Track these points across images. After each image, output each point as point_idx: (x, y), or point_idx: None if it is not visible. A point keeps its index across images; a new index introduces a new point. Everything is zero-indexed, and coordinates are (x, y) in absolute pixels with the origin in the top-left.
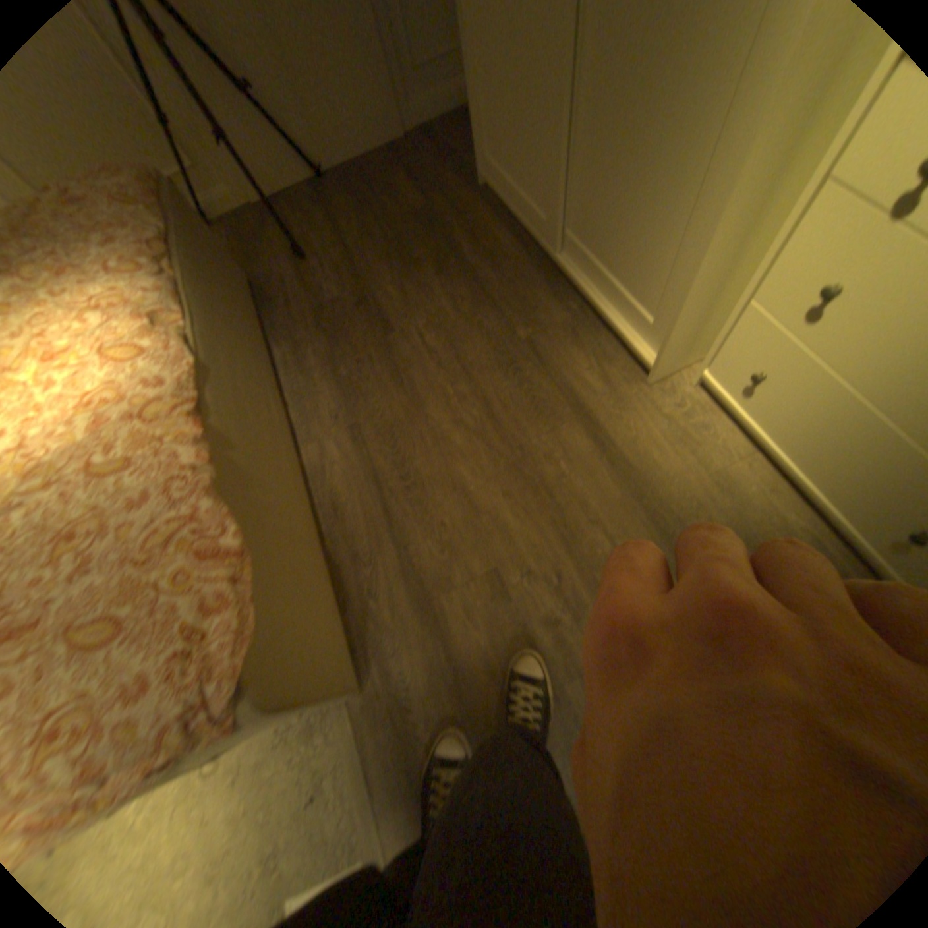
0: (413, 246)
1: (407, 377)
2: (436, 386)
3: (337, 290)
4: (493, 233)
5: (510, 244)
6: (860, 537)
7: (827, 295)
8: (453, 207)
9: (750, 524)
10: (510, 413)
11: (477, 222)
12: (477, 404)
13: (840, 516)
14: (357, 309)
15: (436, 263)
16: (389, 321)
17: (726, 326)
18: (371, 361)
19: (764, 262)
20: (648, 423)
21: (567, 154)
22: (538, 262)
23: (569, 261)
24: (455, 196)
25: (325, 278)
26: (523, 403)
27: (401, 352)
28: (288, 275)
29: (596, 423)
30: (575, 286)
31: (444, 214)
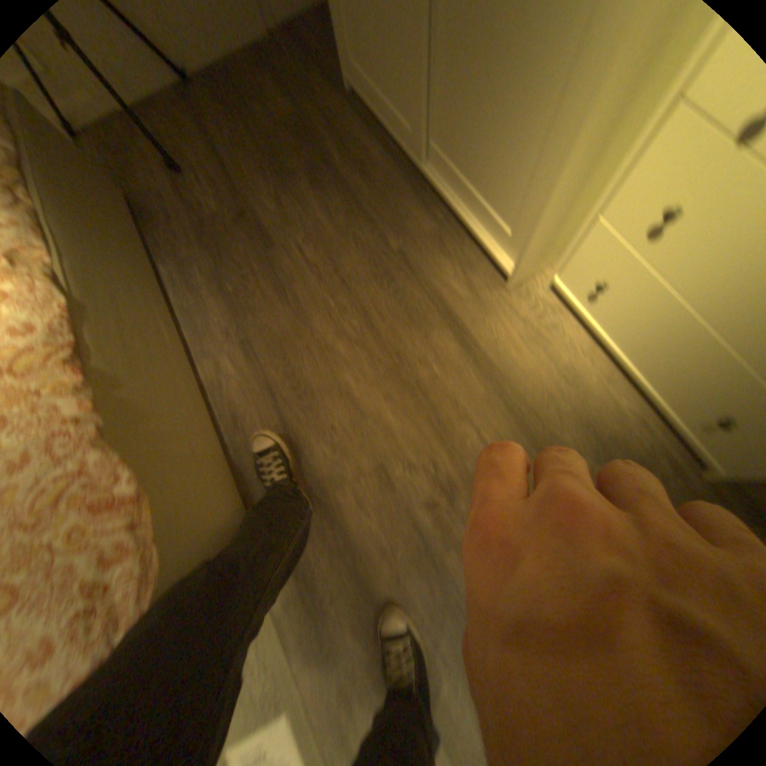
0: (286, 153)
1: (290, 288)
2: (318, 295)
3: (215, 201)
4: (361, 138)
5: (378, 150)
6: (677, 417)
7: (669, 214)
8: (321, 111)
9: (590, 408)
10: (387, 319)
11: (345, 127)
12: (356, 311)
13: (662, 400)
14: (236, 220)
15: (309, 171)
16: (269, 233)
17: (574, 233)
18: (255, 273)
19: (611, 175)
20: (506, 323)
21: (427, 59)
22: (405, 168)
23: (434, 169)
24: (322, 99)
25: (201, 188)
26: (397, 309)
27: (283, 263)
28: (164, 185)
29: (462, 325)
30: (440, 193)
31: (313, 118)
